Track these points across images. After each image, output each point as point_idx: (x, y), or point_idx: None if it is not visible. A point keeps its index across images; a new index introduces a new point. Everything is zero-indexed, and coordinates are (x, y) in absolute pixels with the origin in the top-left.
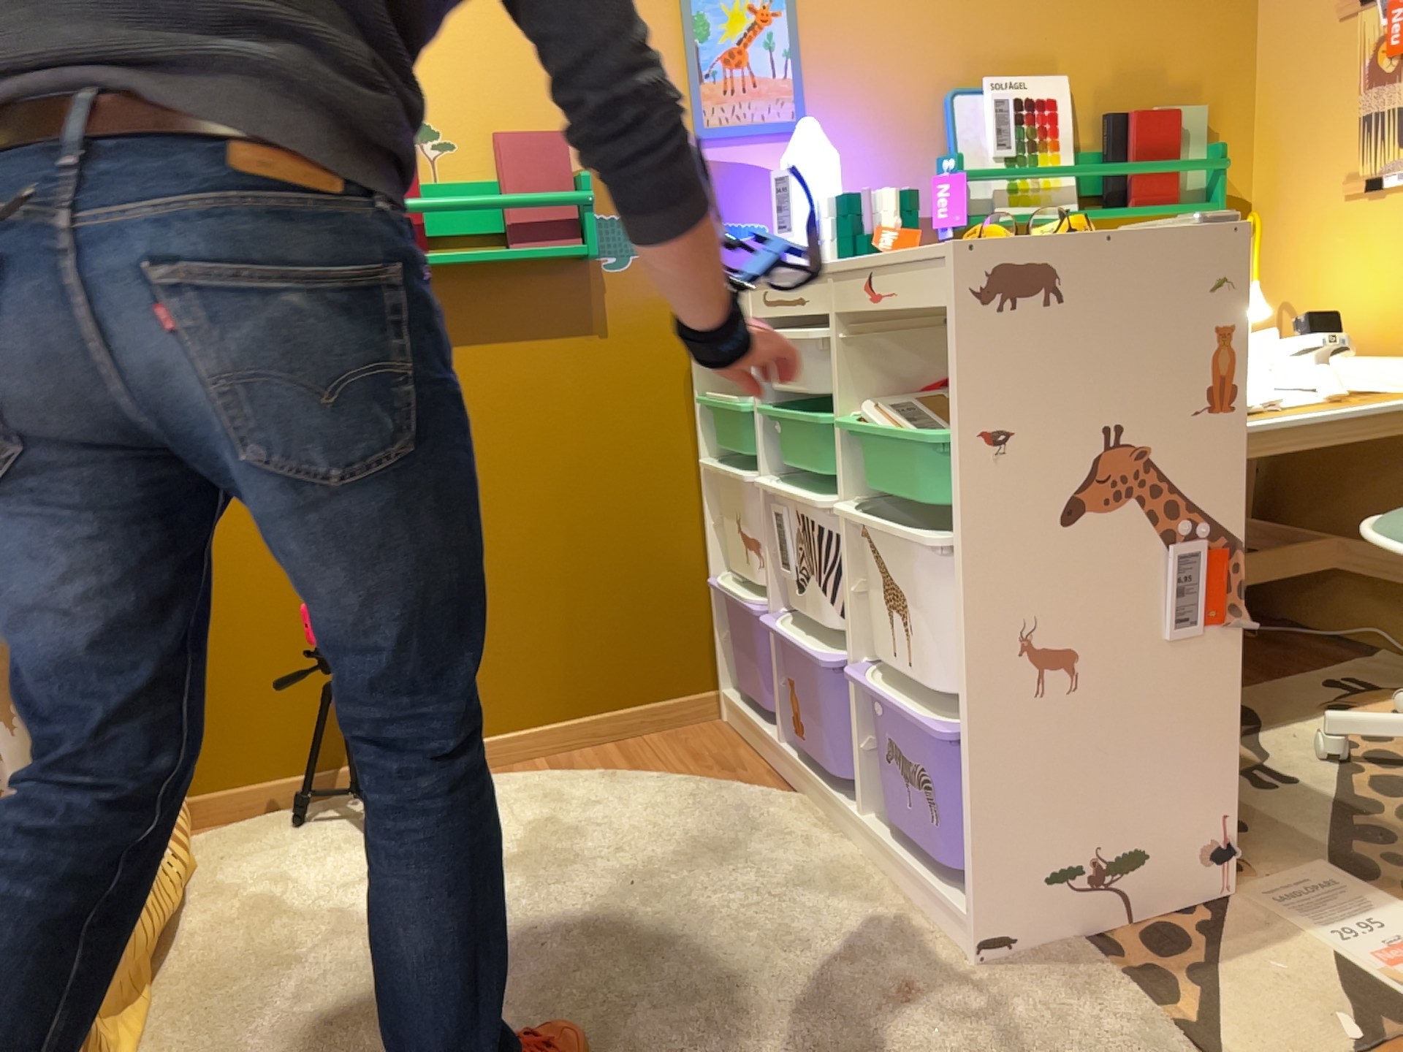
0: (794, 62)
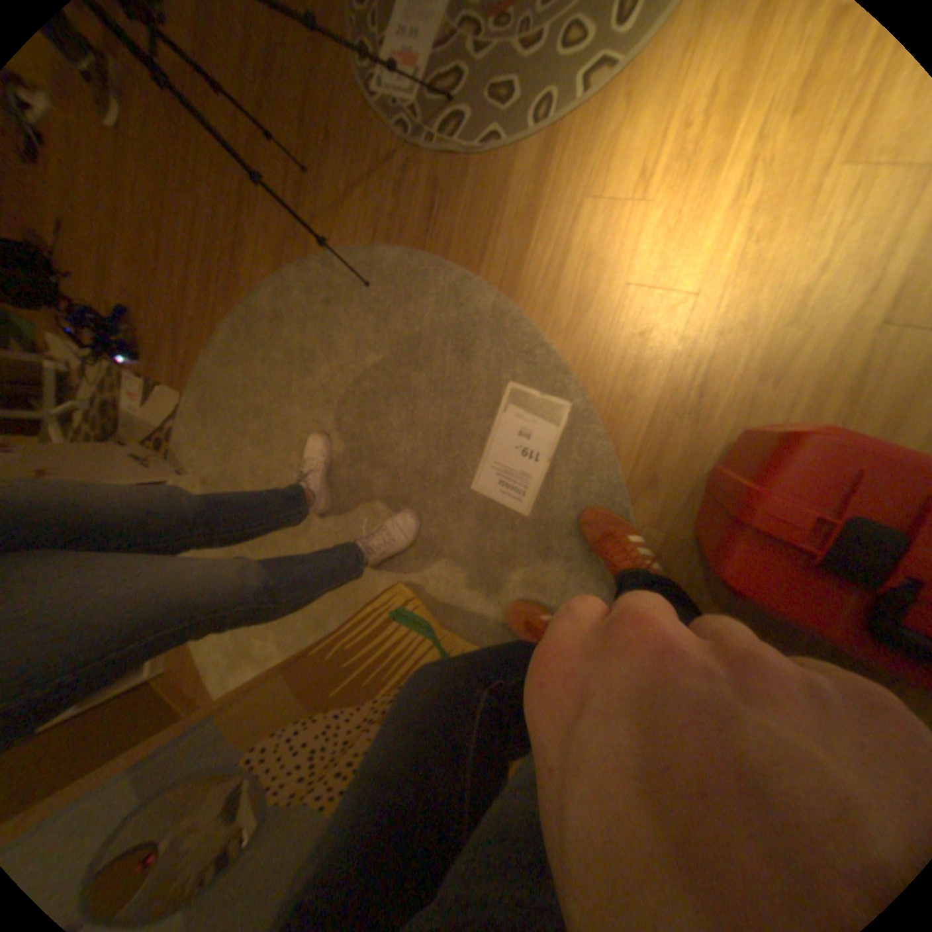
0: None
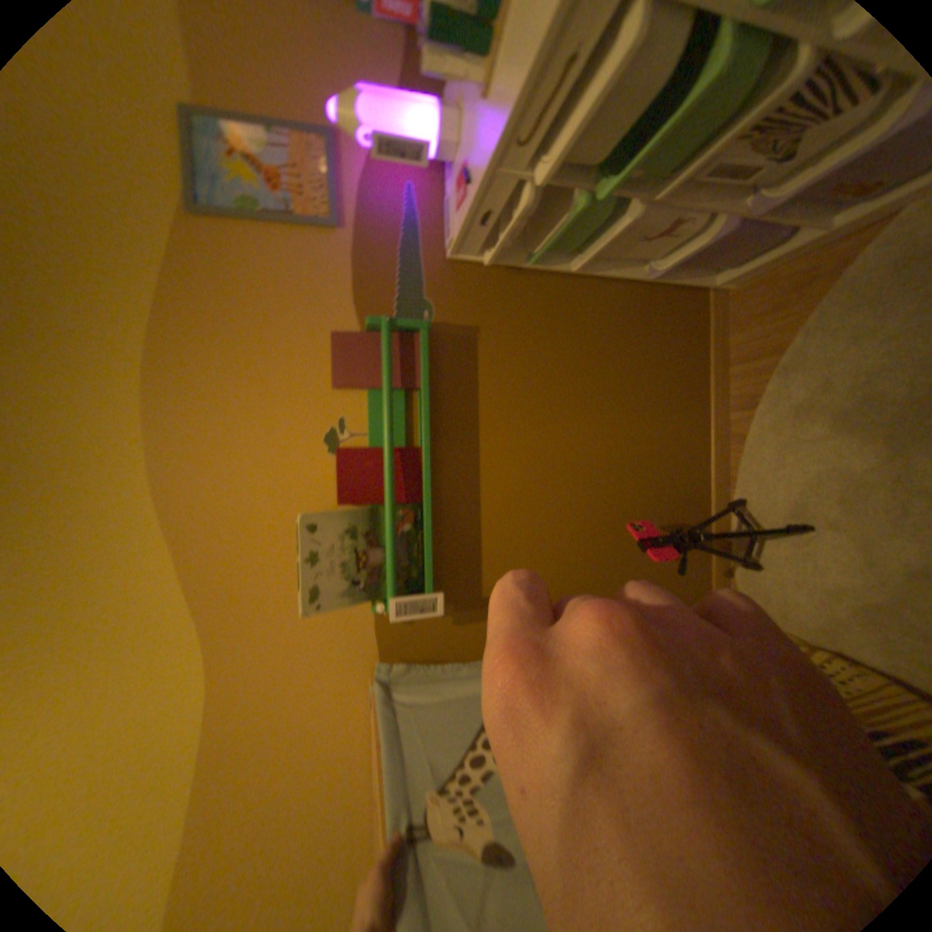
0: (272, 126)
